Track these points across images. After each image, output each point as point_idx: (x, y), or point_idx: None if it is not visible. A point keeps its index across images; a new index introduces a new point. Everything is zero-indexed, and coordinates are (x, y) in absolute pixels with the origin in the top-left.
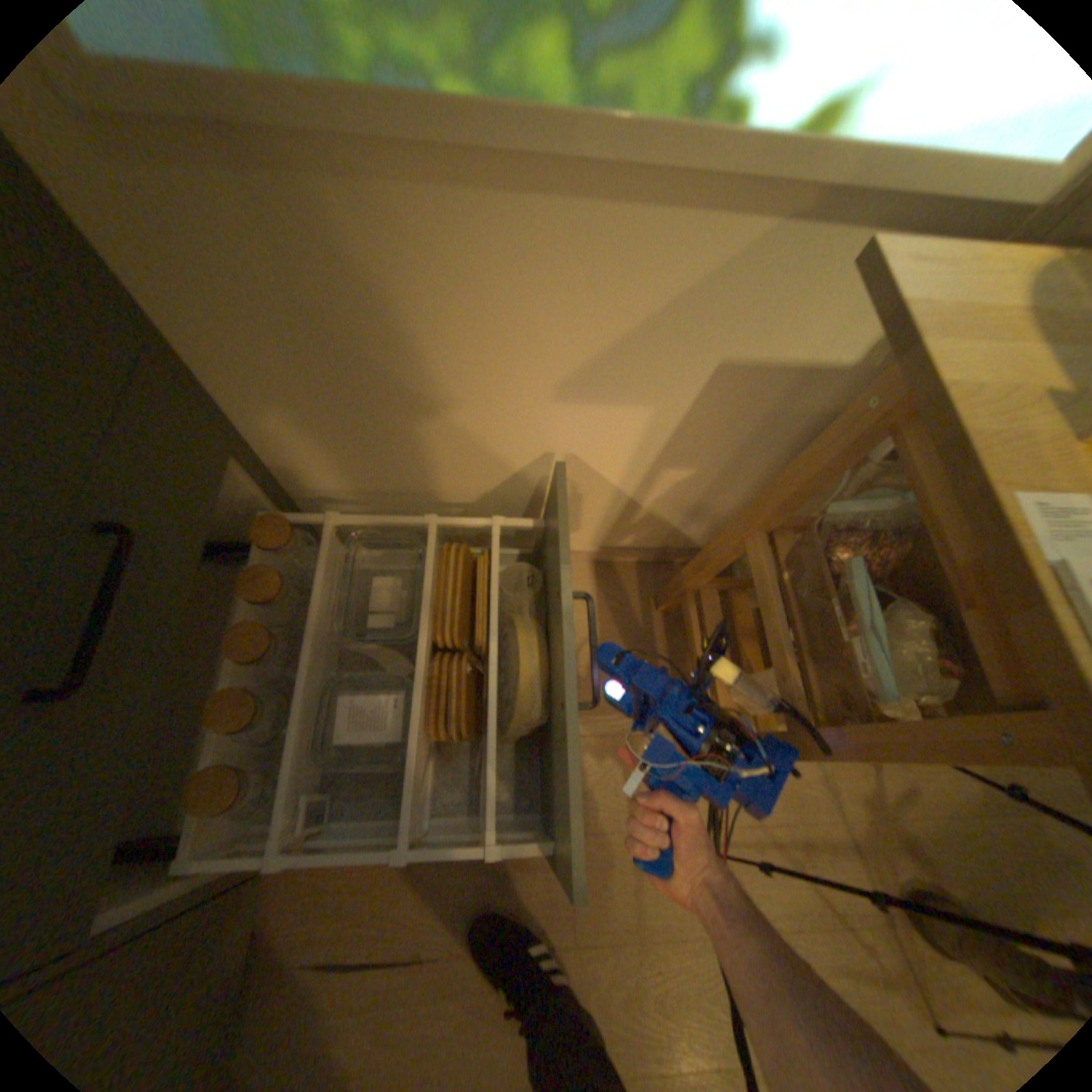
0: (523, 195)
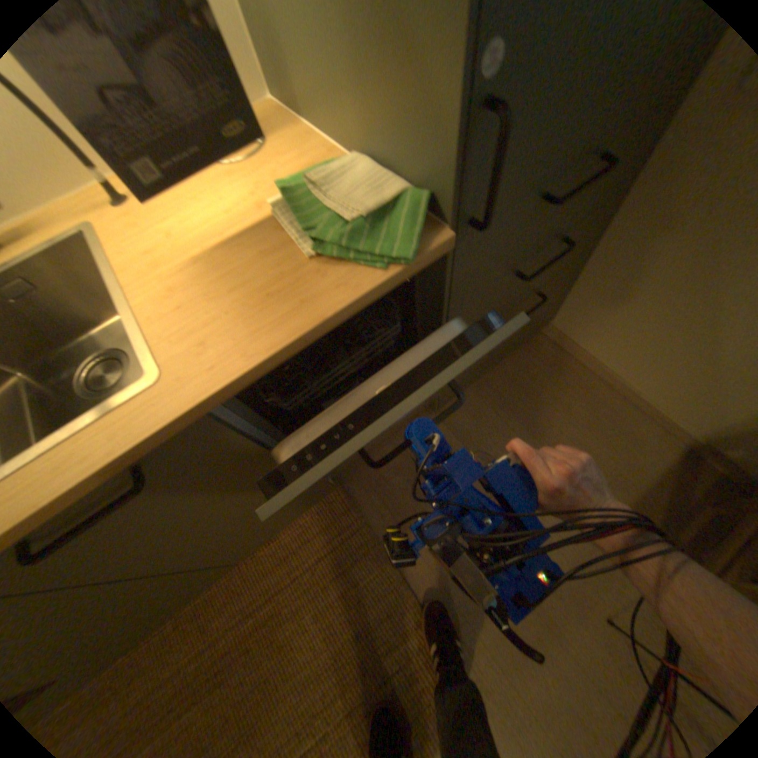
0: None
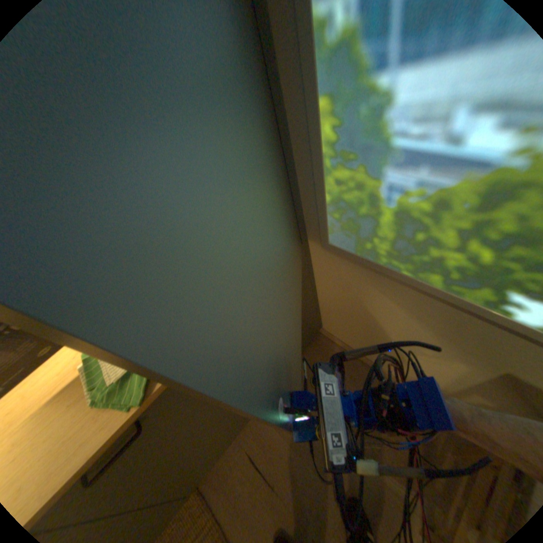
0: (423, 294)
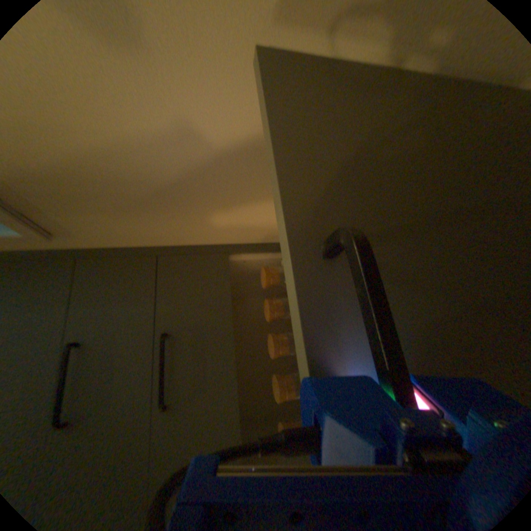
0: None
